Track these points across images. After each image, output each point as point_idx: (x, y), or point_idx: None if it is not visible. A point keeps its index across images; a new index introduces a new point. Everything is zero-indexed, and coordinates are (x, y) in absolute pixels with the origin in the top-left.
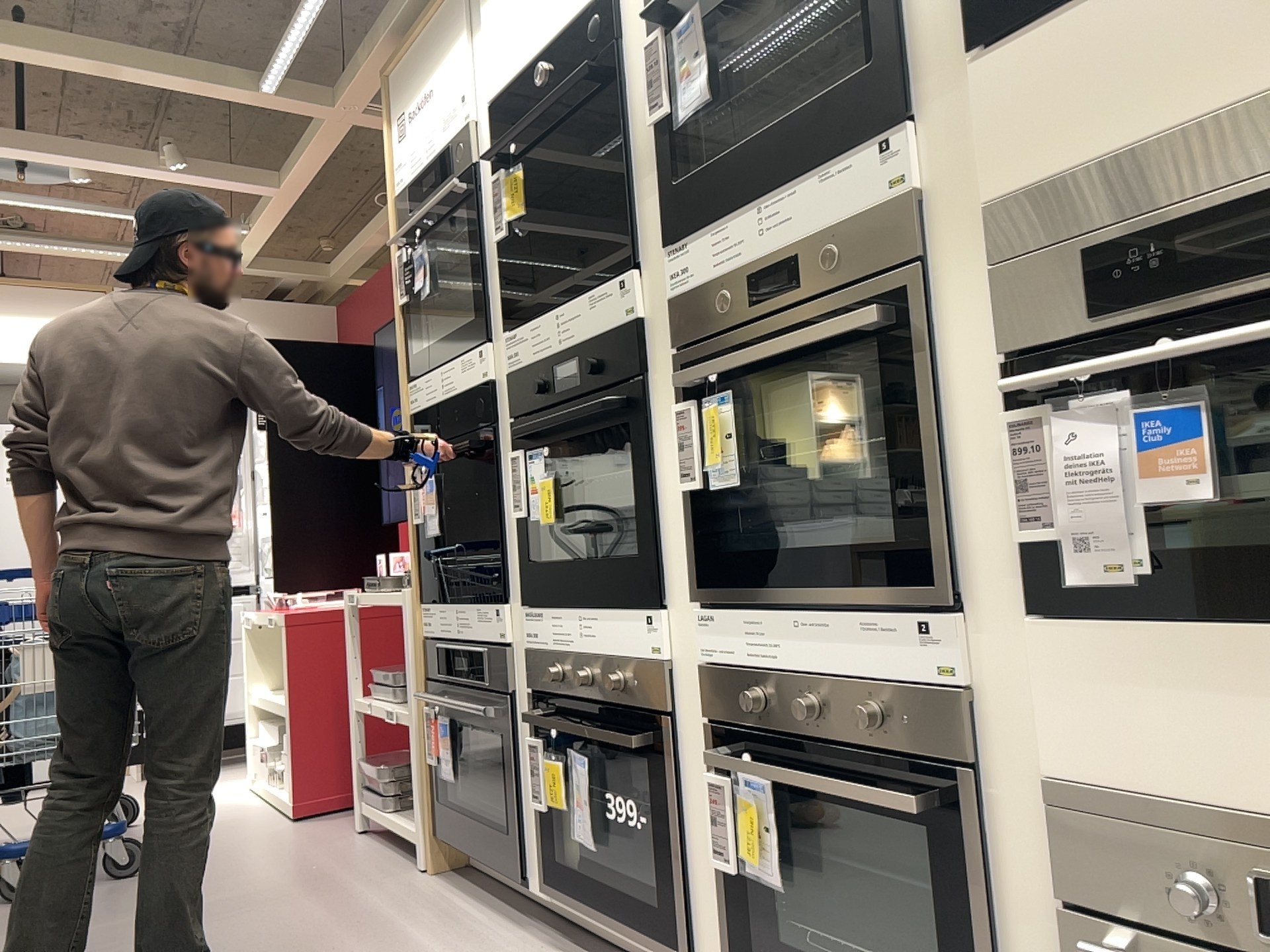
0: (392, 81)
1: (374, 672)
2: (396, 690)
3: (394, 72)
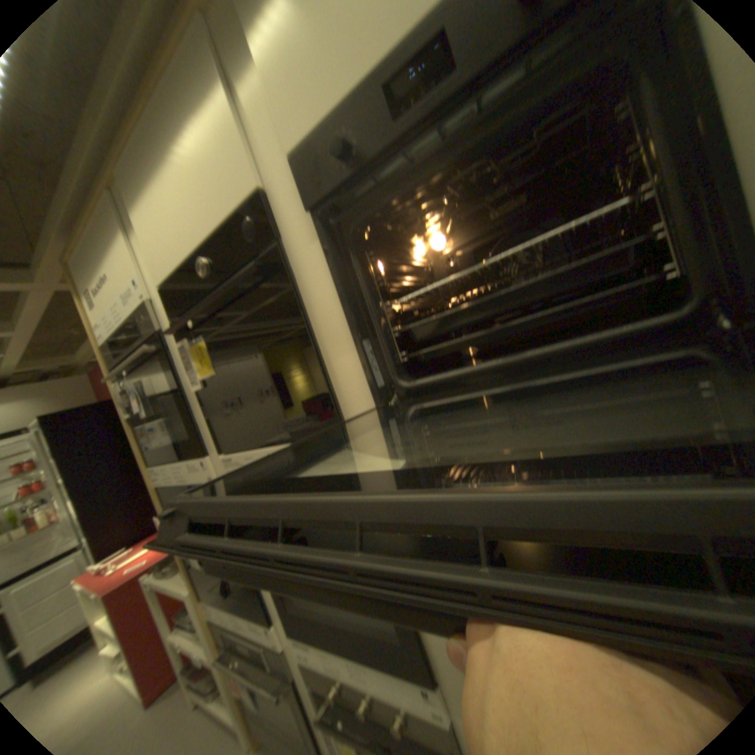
0: (75, 261)
1: (174, 623)
2: (193, 635)
3: (74, 256)
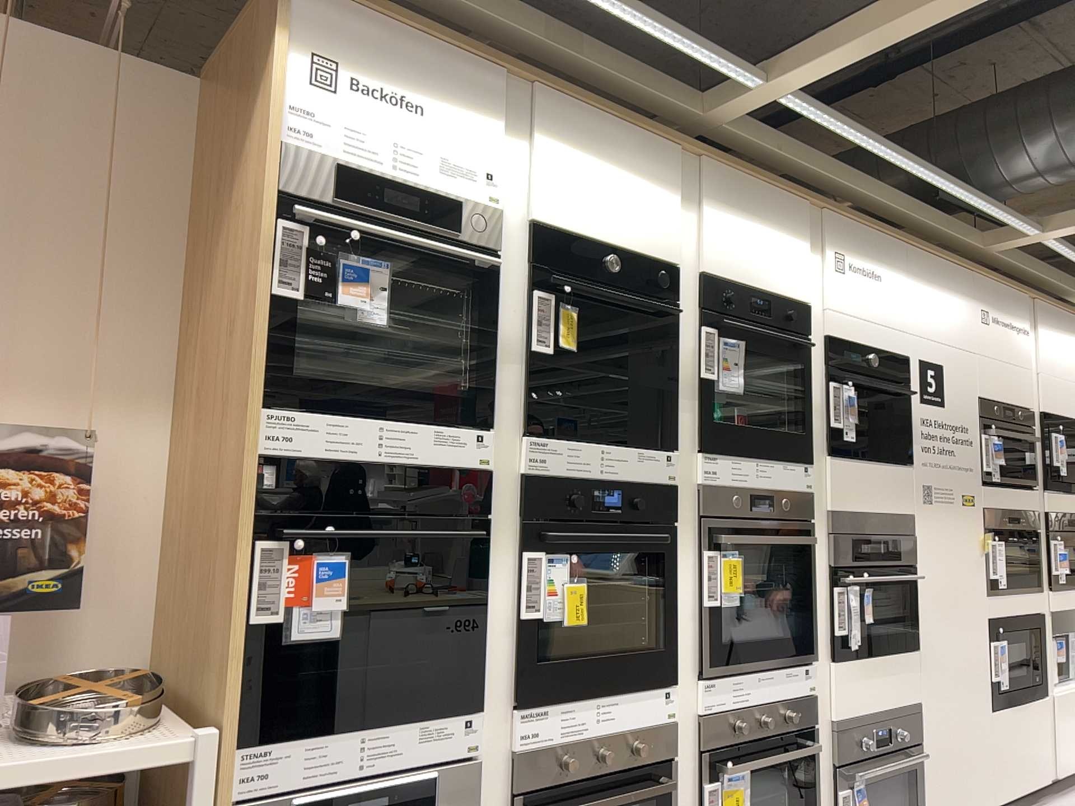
0: None
1: None
2: None
3: None
